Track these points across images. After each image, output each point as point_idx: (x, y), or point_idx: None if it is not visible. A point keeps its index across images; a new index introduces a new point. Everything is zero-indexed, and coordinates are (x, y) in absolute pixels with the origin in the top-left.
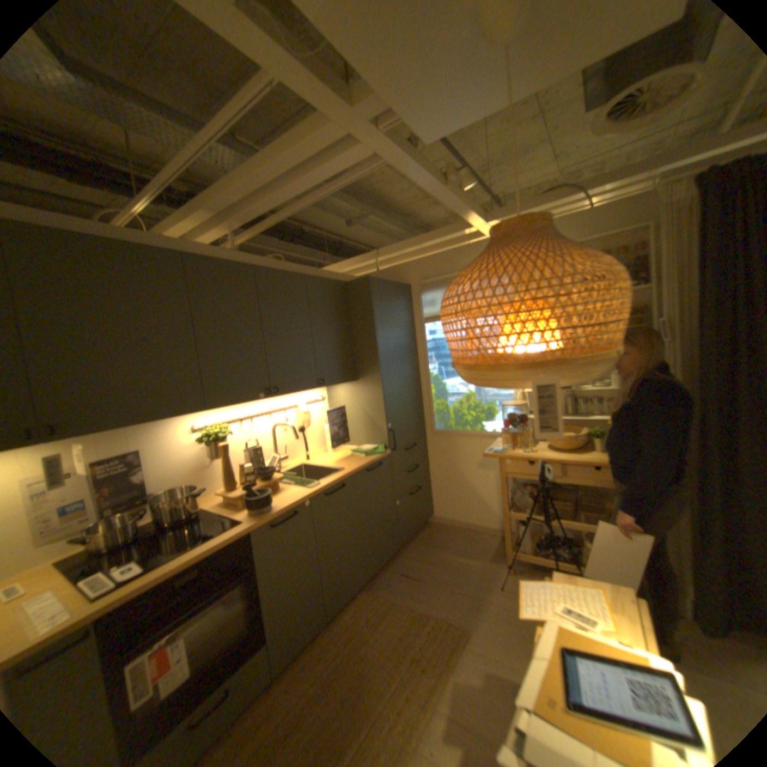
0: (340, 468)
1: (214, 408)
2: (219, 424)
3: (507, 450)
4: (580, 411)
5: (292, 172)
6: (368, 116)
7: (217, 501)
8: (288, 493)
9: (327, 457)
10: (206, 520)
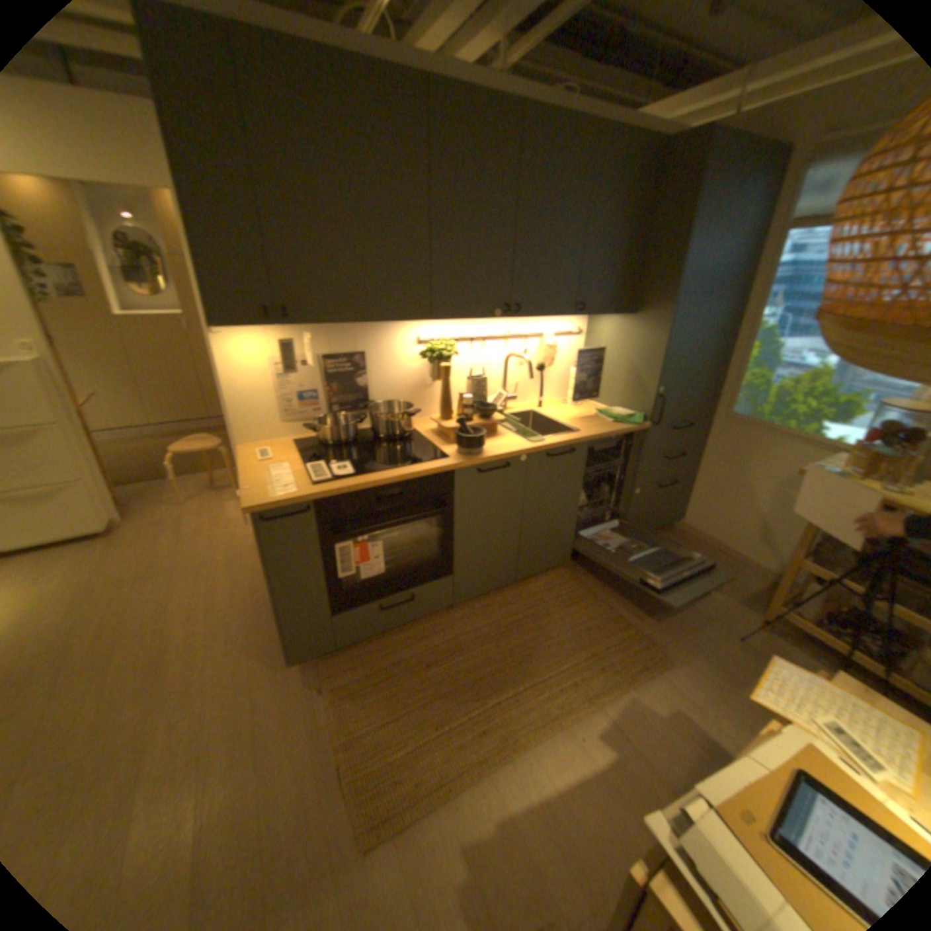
0: (575, 427)
1: (441, 319)
2: (447, 340)
3: (850, 476)
4: None
5: None
6: None
7: (432, 426)
8: (505, 441)
9: (564, 410)
10: (417, 442)
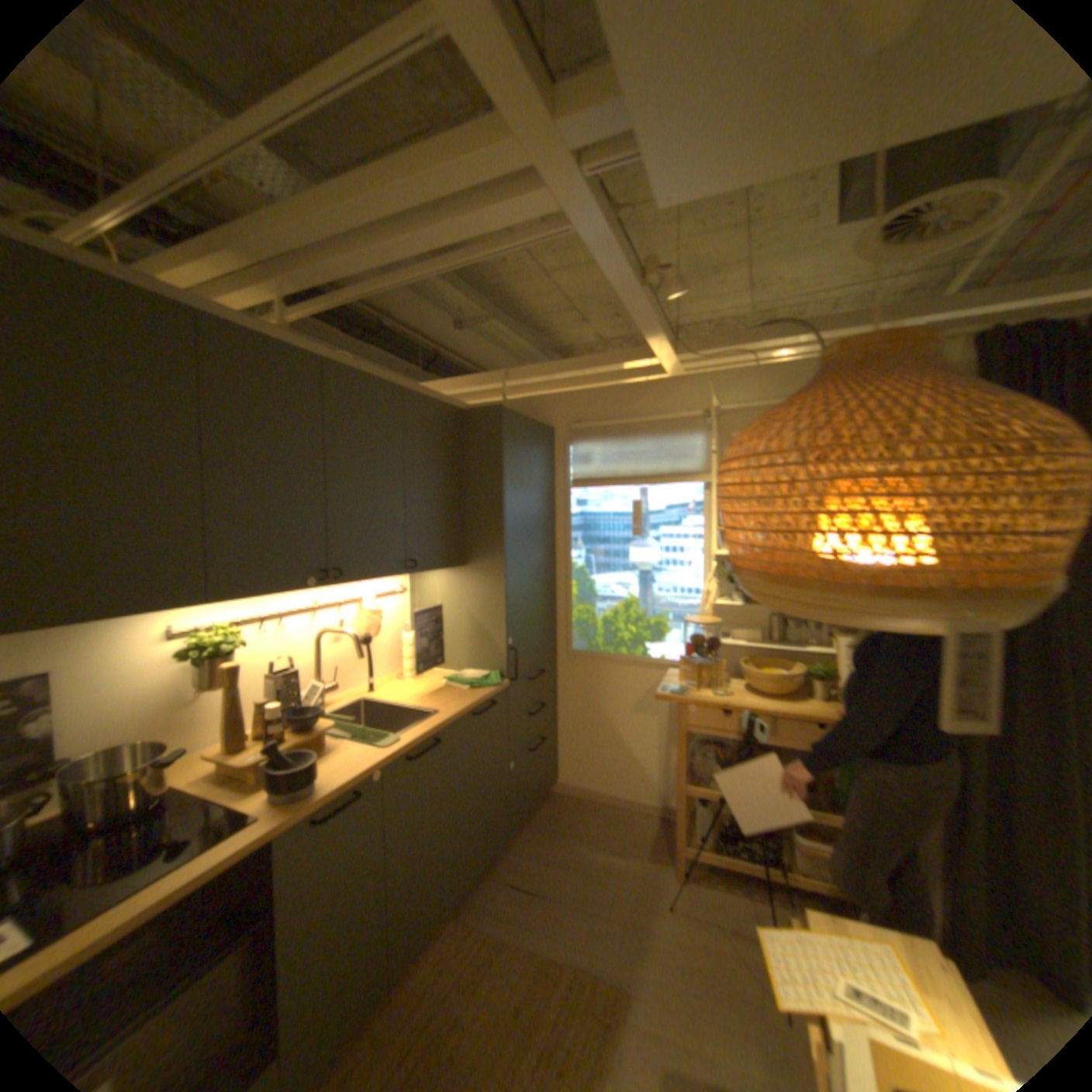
0: (430, 709)
1: (223, 600)
2: (223, 626)
3: (689, 691)
4: (789, 638)
5: (415, 214)
6: (576, 142)
7: (203, 770)
8: (344, 758)
9: (405, 689)
10: (181, 812)
